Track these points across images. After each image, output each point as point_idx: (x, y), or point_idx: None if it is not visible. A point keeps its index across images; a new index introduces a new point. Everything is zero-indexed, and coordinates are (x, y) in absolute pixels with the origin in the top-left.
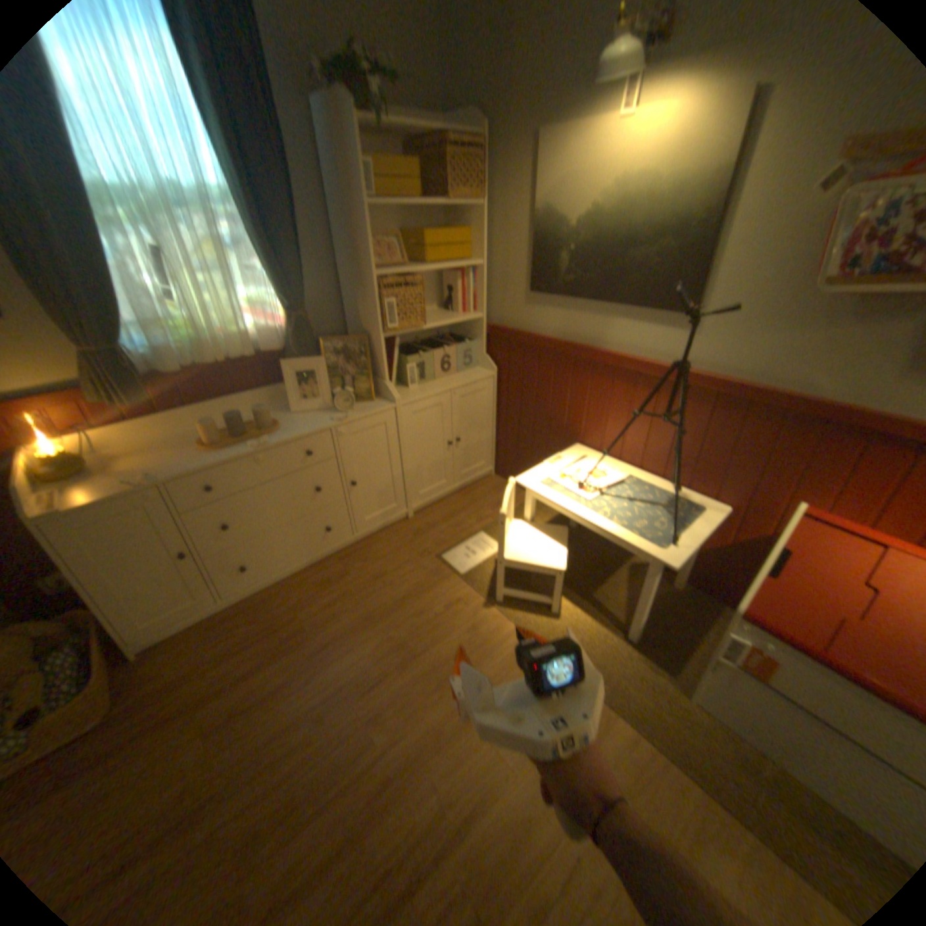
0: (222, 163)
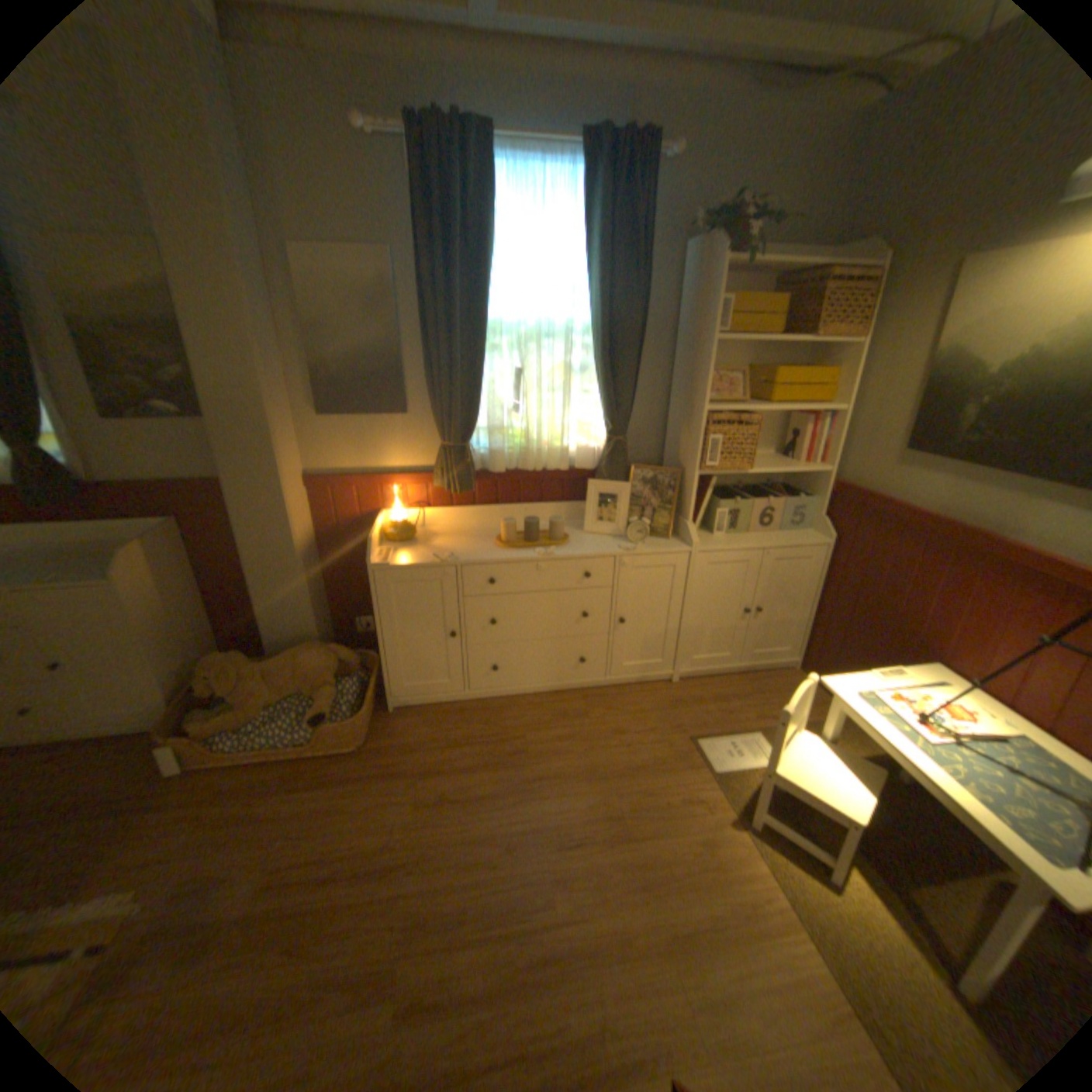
0: (591, 301)
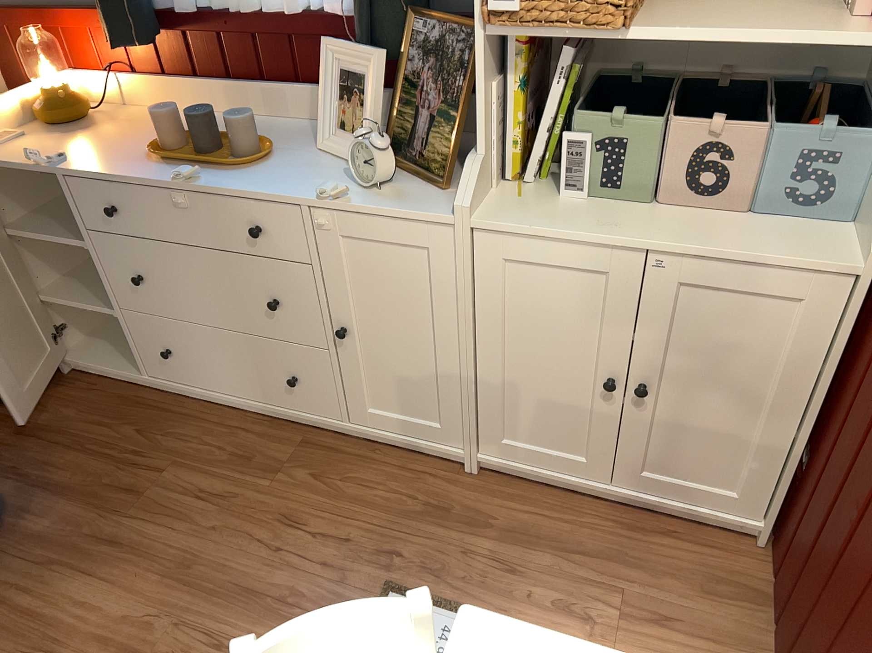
0: None
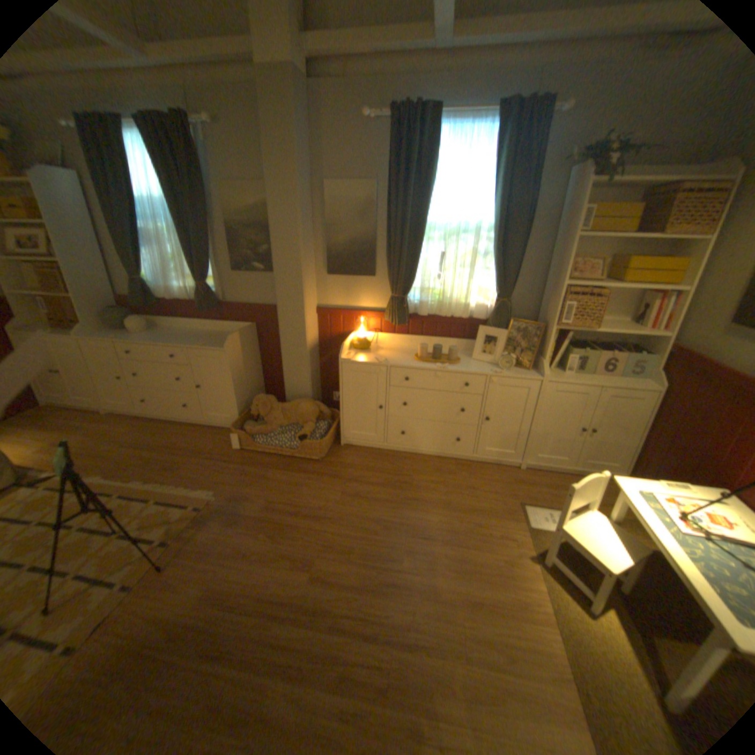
0: (496, 209)
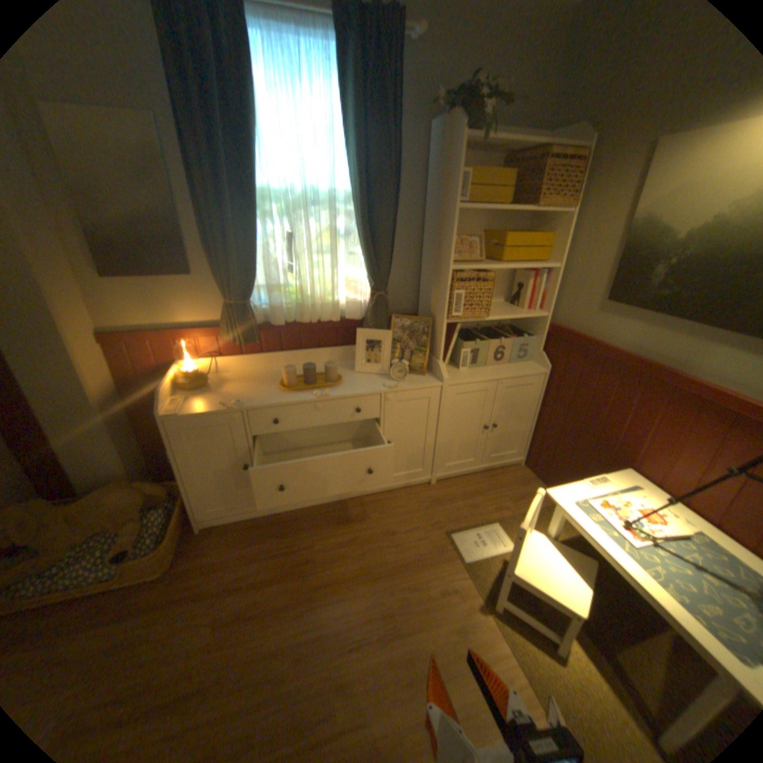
0: (351, 172)
